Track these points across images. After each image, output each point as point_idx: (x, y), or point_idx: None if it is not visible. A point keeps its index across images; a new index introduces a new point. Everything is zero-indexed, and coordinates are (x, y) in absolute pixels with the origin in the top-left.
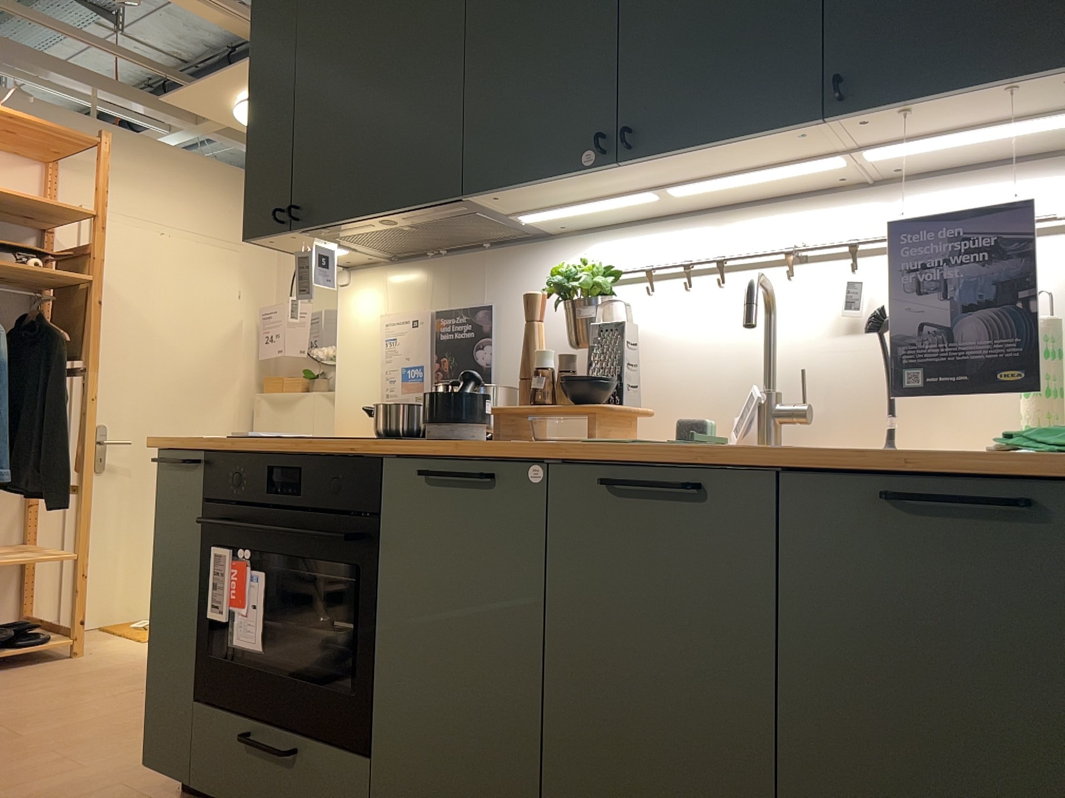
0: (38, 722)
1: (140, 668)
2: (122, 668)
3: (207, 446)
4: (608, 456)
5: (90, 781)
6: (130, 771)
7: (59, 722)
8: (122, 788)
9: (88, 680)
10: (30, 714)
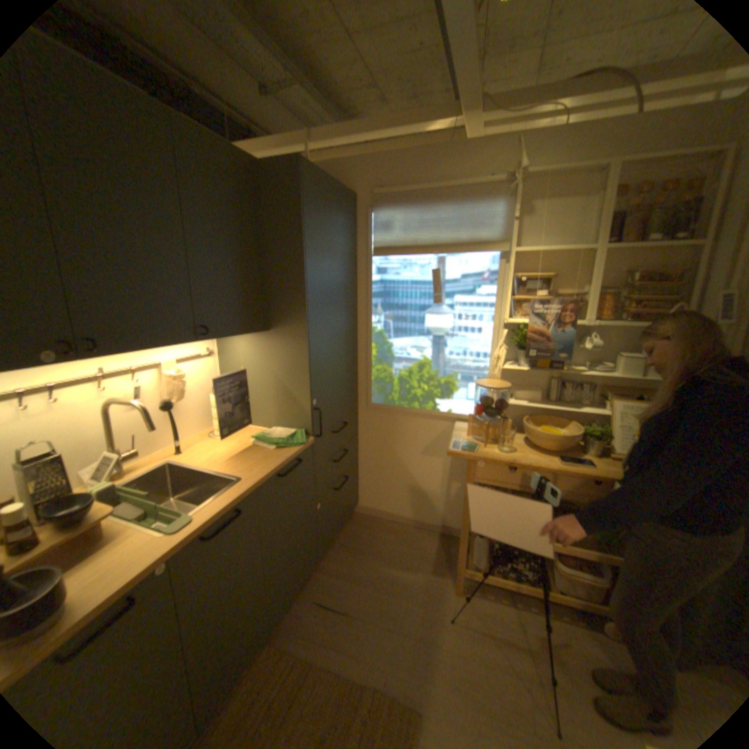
0: None
1: None
2: None
3: None
4: (203, 528)
5: None
6: None
7: None
8: None
9: None
10: None
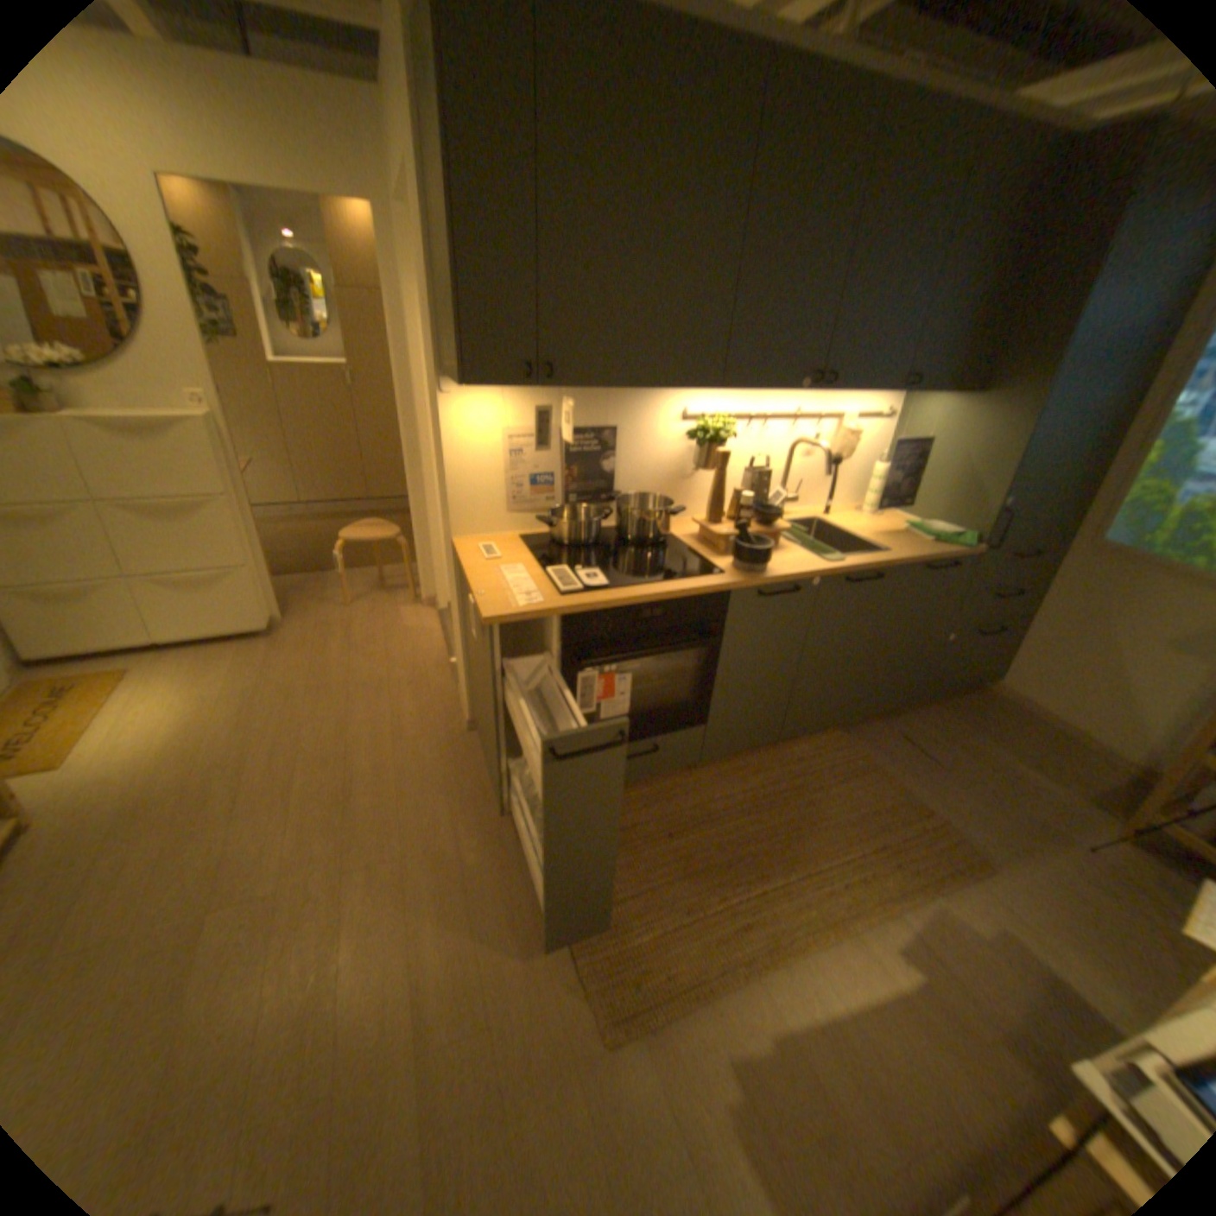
0: (241, 879)
1: (162, 787)
2: (139, 799)
3: (560, 610)
4: (852, 570)
5: (432, 857)
6: (435, 832)
7: (264, 863)
8: (462, 841)
9: (146, 829)
10: (207, 883)
